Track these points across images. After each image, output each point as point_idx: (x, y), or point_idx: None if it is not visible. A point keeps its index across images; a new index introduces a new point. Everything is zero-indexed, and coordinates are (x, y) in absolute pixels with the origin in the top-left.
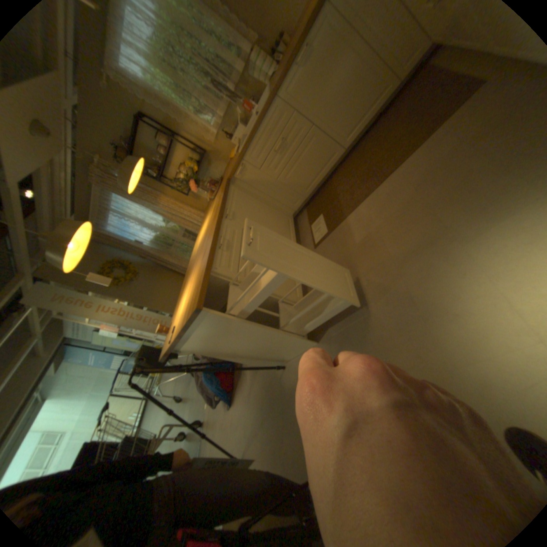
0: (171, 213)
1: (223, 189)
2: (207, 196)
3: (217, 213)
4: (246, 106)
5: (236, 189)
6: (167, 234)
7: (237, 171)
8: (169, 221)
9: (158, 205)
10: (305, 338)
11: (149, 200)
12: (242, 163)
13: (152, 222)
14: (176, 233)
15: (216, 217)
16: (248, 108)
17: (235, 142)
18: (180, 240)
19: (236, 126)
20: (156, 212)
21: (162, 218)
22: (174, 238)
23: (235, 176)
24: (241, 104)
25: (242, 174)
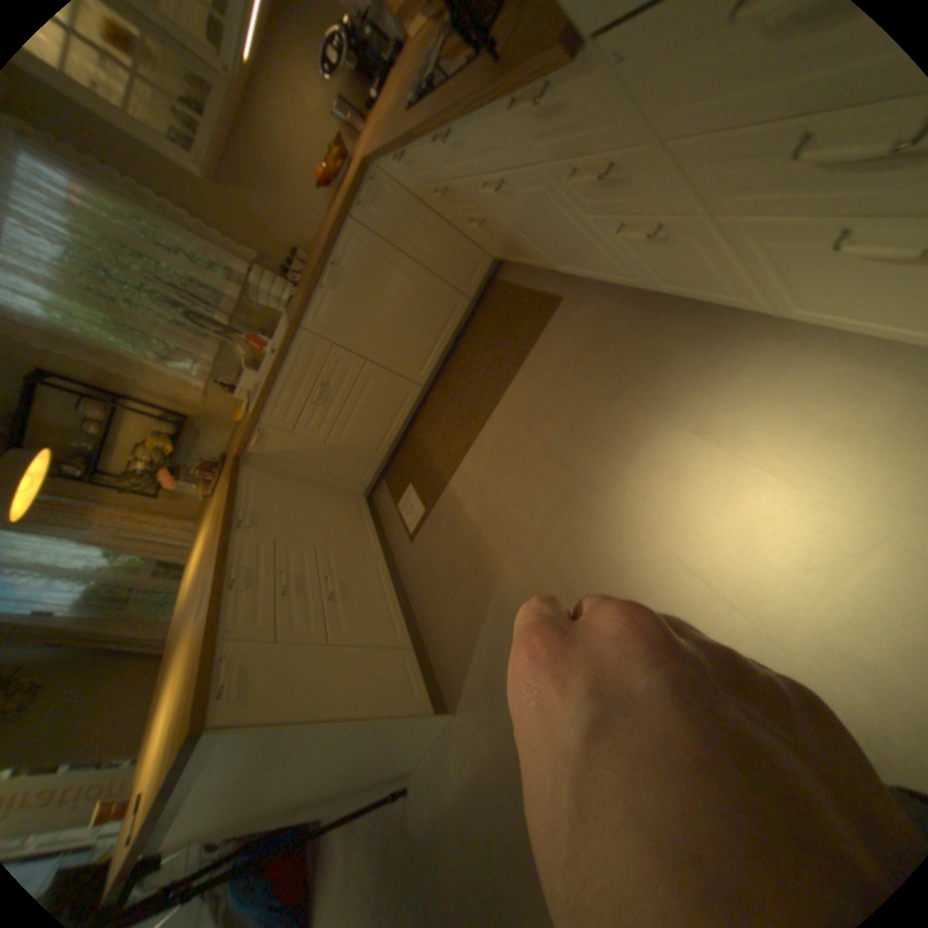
0: (122, 539)
1: (228, 477)
2: (199, 493)
3: (220, 522)
4: (253, 346)
5: (253, 473)
6: (116, 582)
7: (251, 443)
8: (118, 555)
9: (89, 531)
10: (429, 713)
11: (67, 524)
12: (258, 430)
13: (77, 567)
14: (136, 575)
15: (219, 531)
16: (257, 347)
17: (242, 398)
18: (147, 587)
19: (240, 374)
20: (86, 544)
21: (101, 553)
22: (133, 586)
23: (248, 452)
24: (244, 343)
25: (261, 446)
